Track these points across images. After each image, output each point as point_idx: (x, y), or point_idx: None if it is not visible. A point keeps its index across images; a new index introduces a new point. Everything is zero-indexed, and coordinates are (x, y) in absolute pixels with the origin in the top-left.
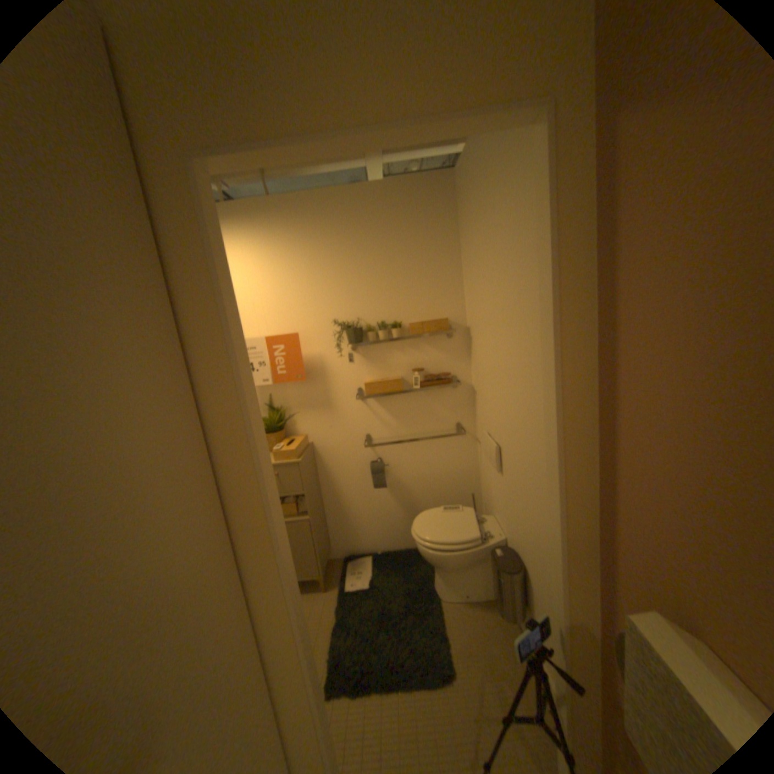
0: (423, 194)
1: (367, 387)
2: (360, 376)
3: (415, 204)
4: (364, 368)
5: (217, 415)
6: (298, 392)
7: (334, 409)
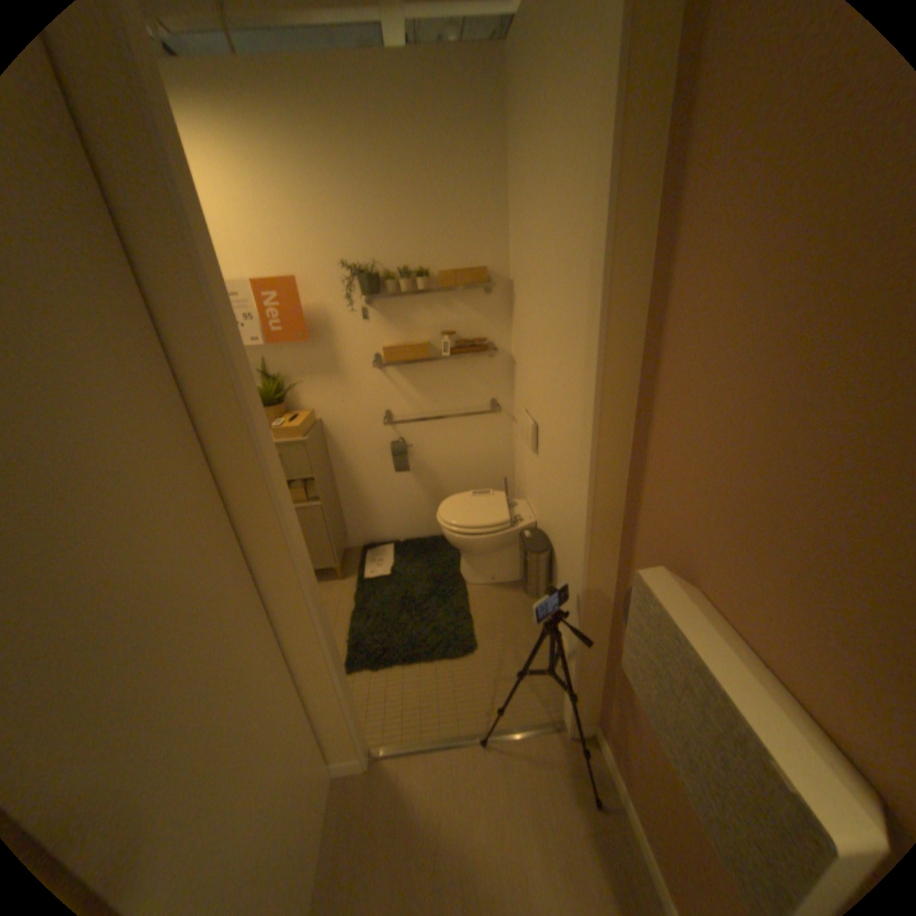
0: (461, 79)
1: (386, 352)
2: (377, 339)
3: (450, 95)
4: (382, 329)
5: (196, 370)
6: (299, 356)
7: (346, 380)
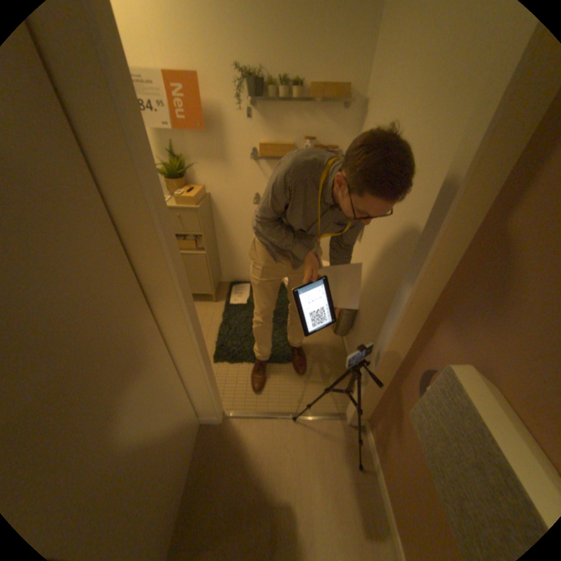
0: None
1: (262, 147)
2: (256, 136)
3: None
4: (261, 127)
5: (102, 142)
6: (197, 142)
7: (230, 165)
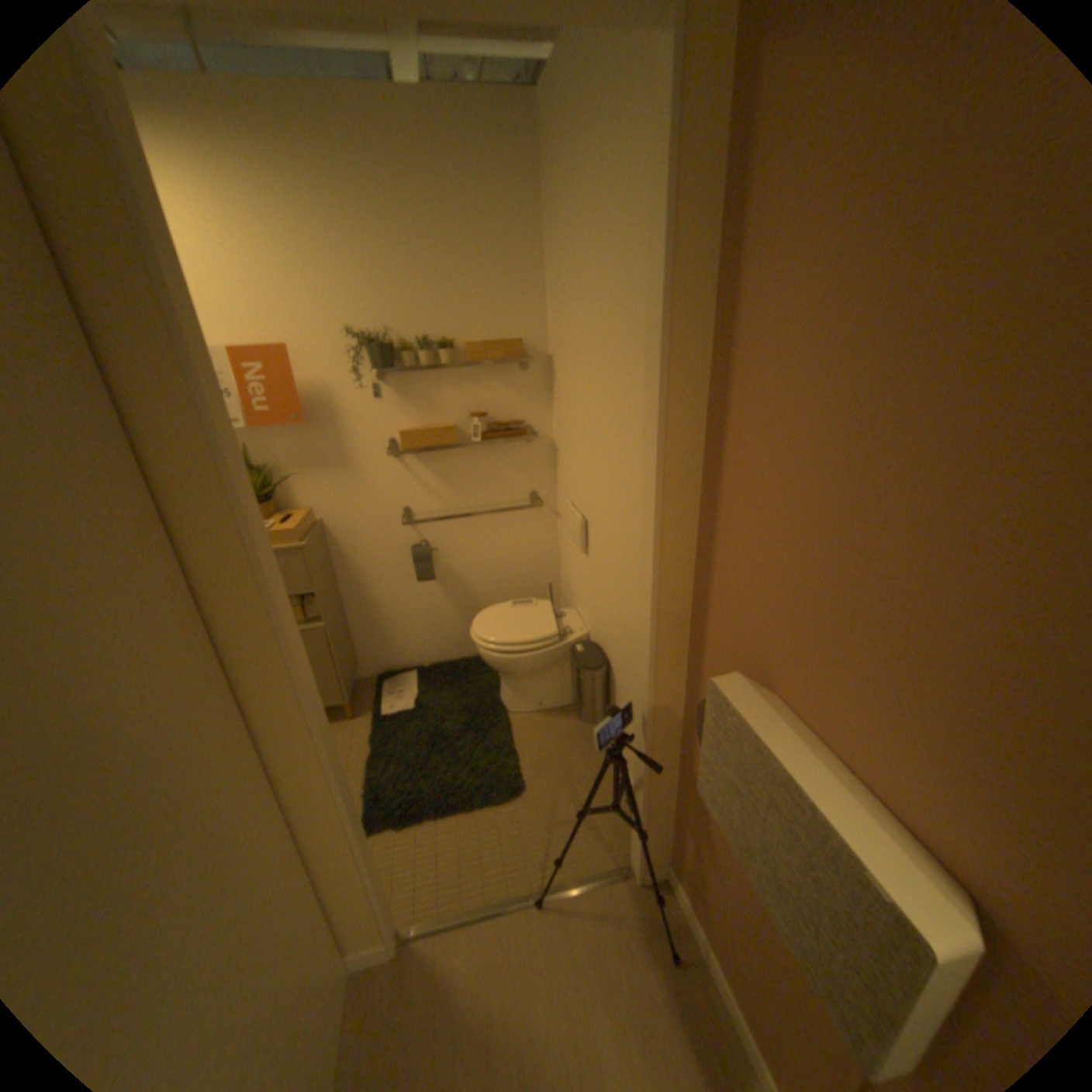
0: (487, 126)
1: (403, 437)
2: (392, 421)
3: (474, 142)
4: (398, 409)
5: (167, 459)
6: (291, 442)
7: (353, 470)
